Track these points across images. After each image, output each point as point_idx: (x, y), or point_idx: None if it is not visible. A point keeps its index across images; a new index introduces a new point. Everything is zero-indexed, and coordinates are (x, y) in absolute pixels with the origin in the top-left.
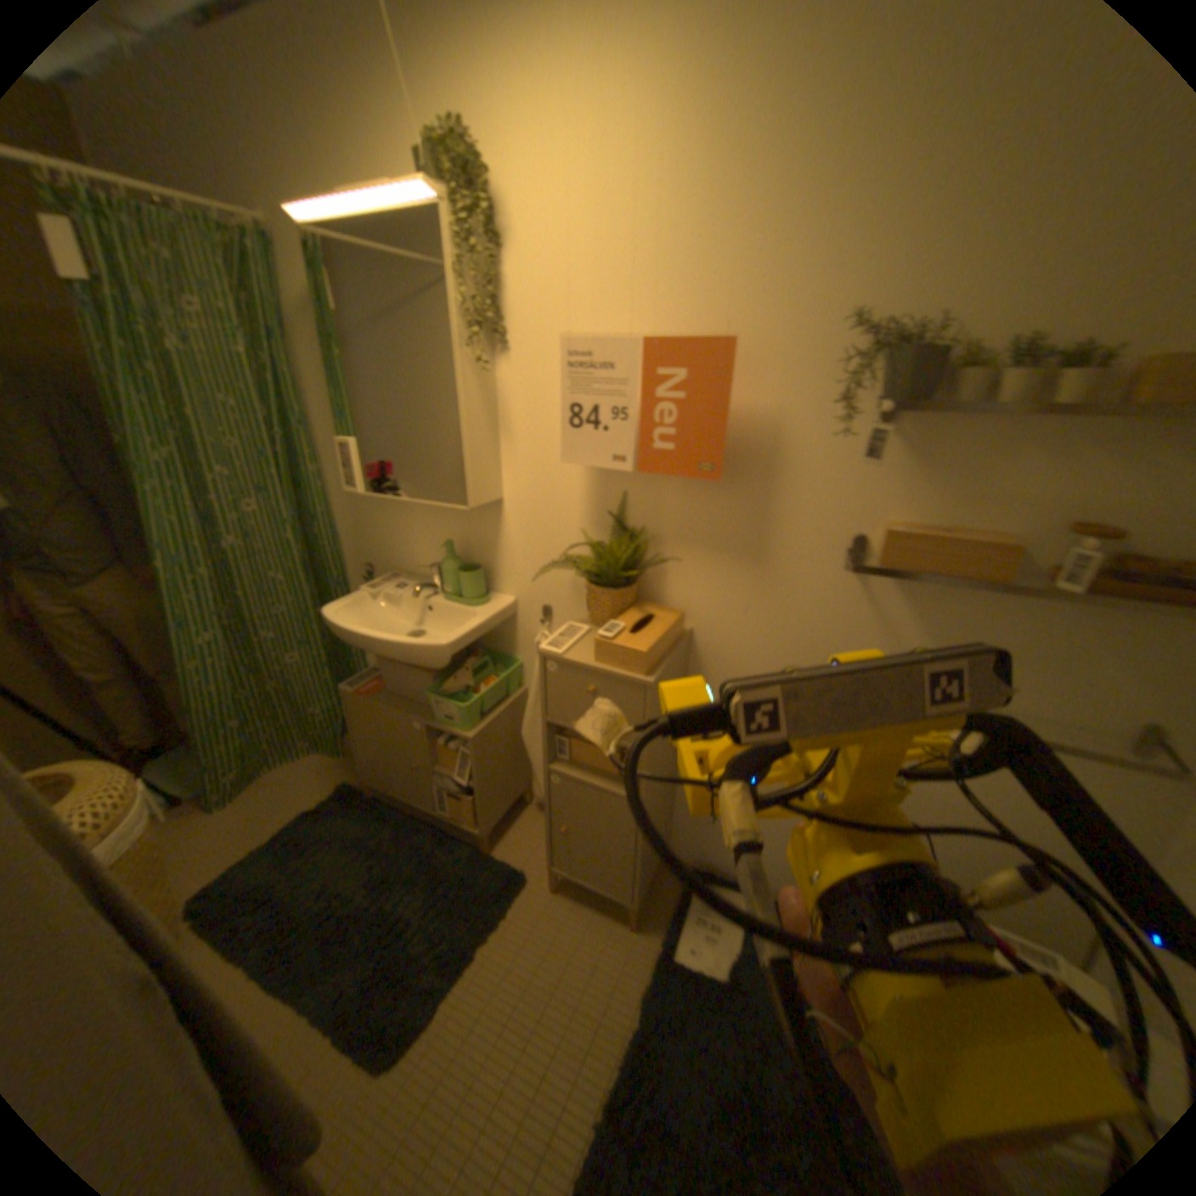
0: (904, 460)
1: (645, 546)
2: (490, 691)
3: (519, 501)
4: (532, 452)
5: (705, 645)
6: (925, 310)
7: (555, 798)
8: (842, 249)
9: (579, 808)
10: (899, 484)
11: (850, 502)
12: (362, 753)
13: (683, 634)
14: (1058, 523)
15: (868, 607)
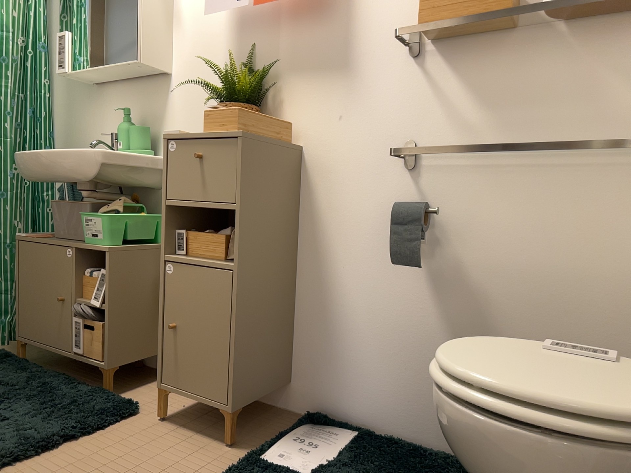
0: None
1: (265, 79)
2: (141, 221)
3: (185, 74)
4: (196, 34)
5: (312, 159)
6: None
7: (171, 288)
8: None
9: (189, 292)
10: None
11: (402, 8)
12: (30, 299)
13: (292, 143)
14: None
15: (425, 89)
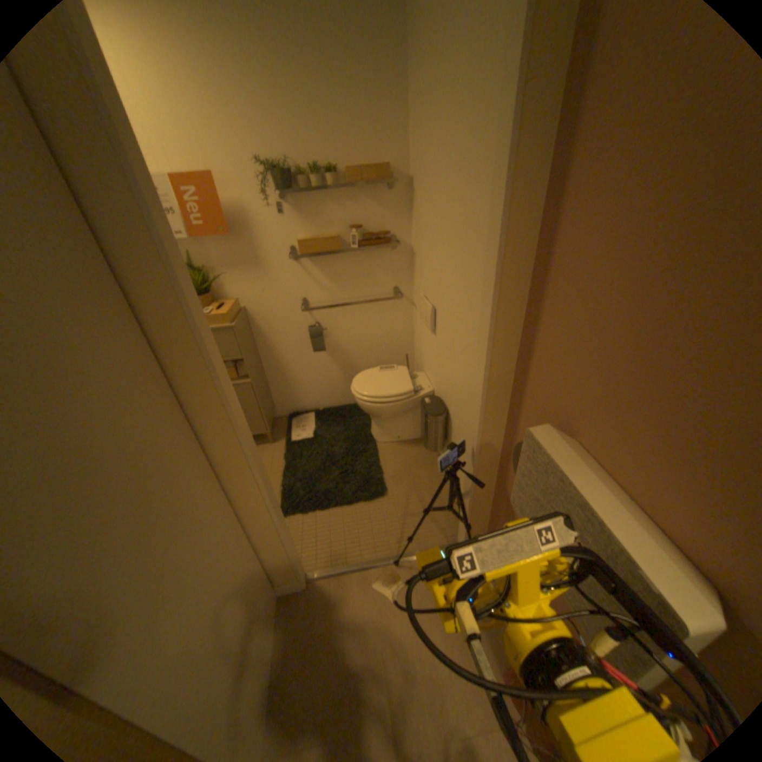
0: (295, 214)
1: (208, 274)
2: None
3: None
4: None
5: (253, 312)
6: (278, 156)
7: None
8: (239, 132)
9: None
10: (296, 224)
11: (283, 234)
12: None
13: (242, 309)
14: (347, 228)
15: (306, 275)
